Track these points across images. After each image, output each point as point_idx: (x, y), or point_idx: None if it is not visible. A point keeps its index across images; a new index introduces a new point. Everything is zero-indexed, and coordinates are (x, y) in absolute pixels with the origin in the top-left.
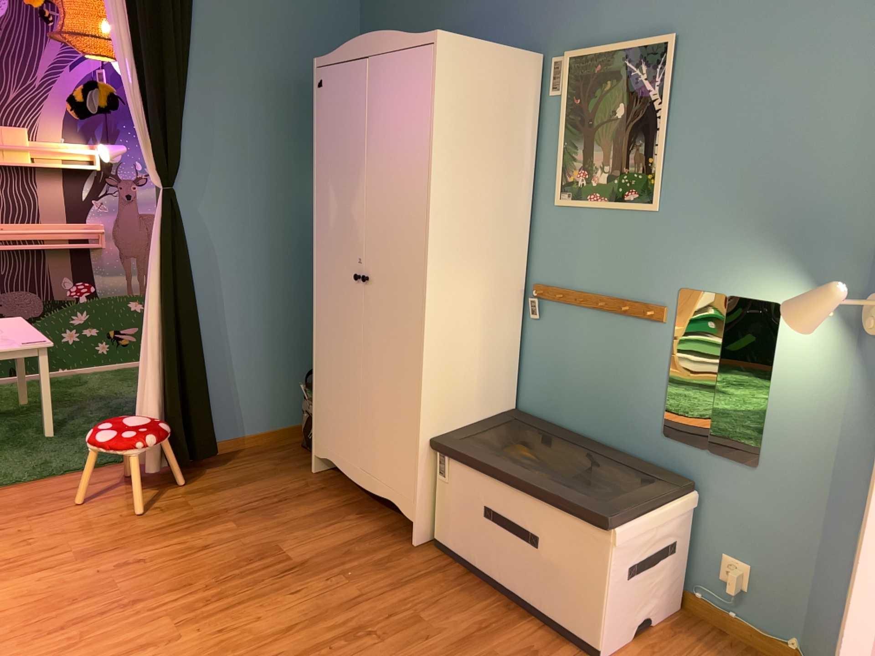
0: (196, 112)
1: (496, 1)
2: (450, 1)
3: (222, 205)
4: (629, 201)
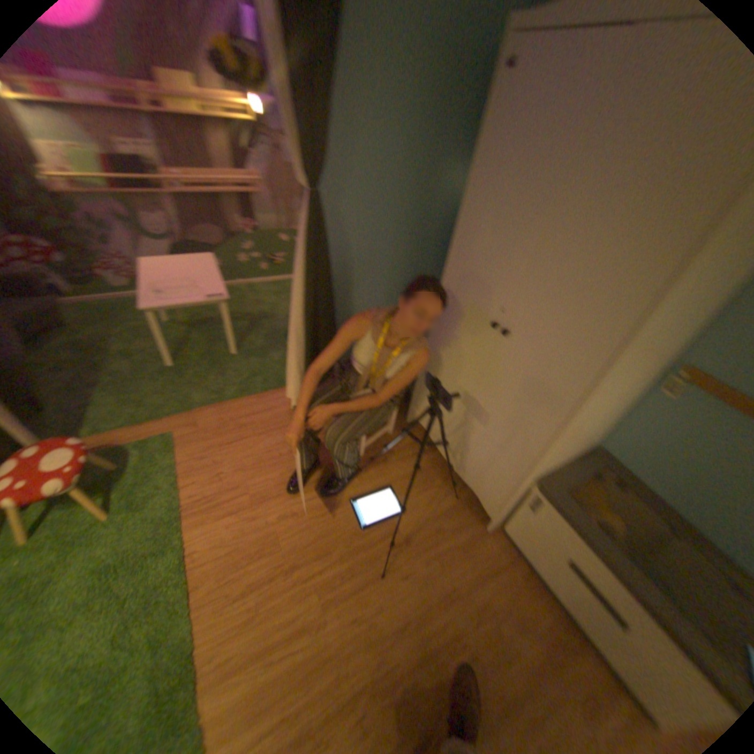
0: (342, 89)
1: None
2: None
3: (359, 202)
4: None
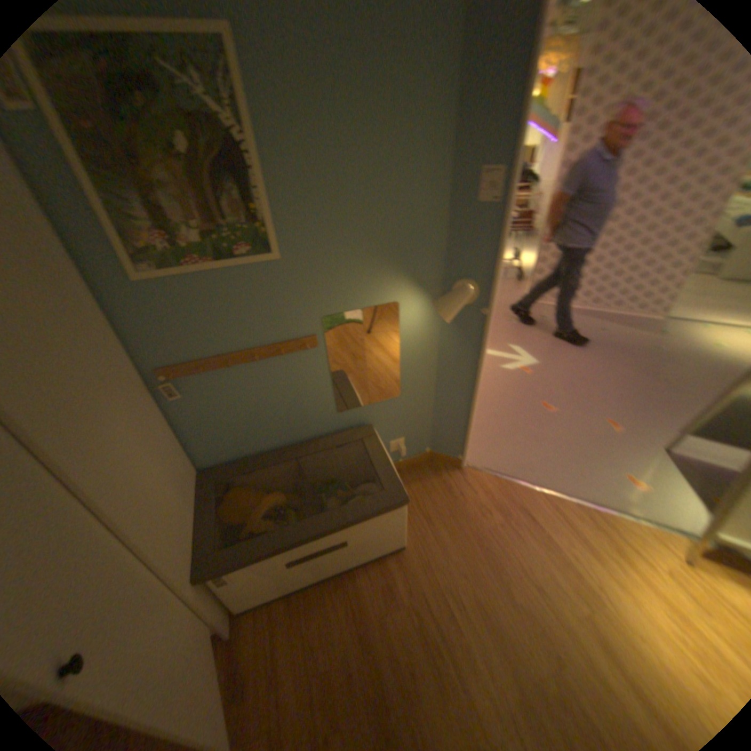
0: None
1: None
2: None
3: None
4: (239, 254)
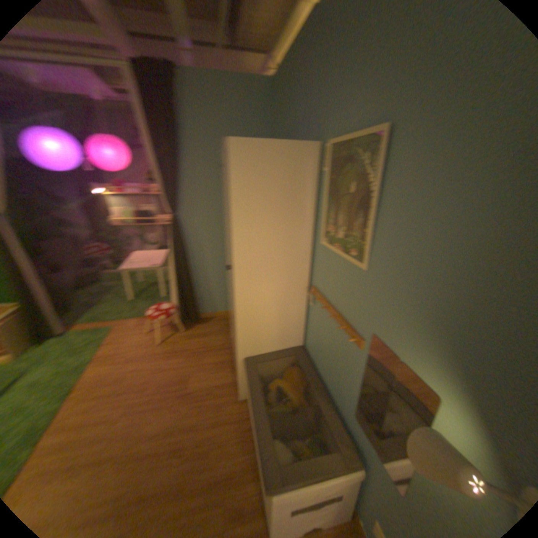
0: (186, 179)
1: (307, 104)
2: (292, 107)
3: (201, 220)
4: (352, 255)
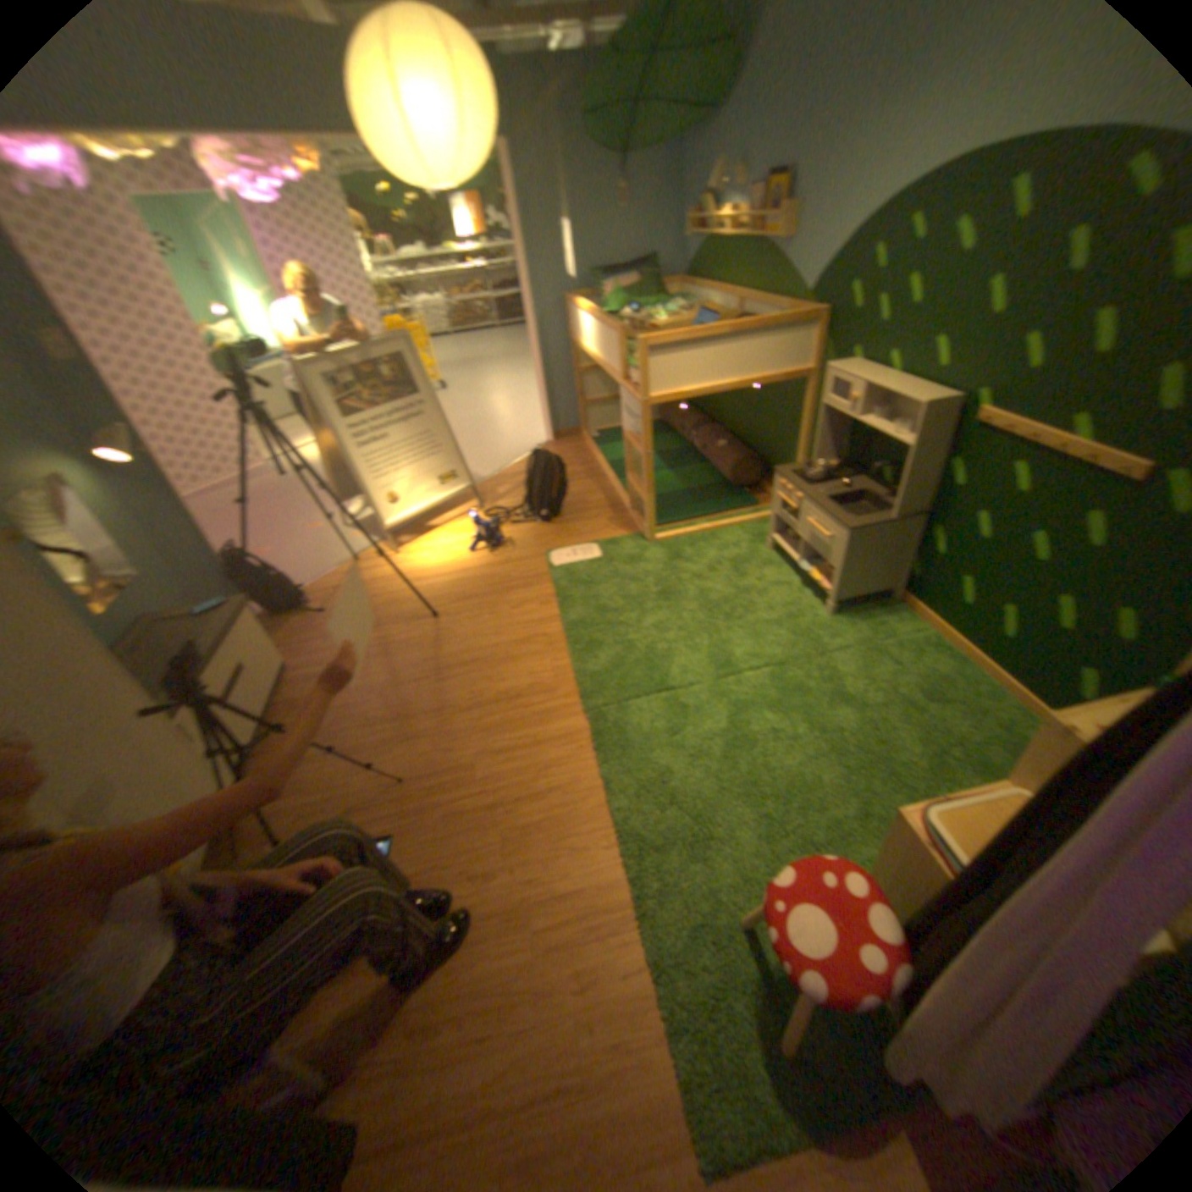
0: None
1: None
2: None
3: None
4: None
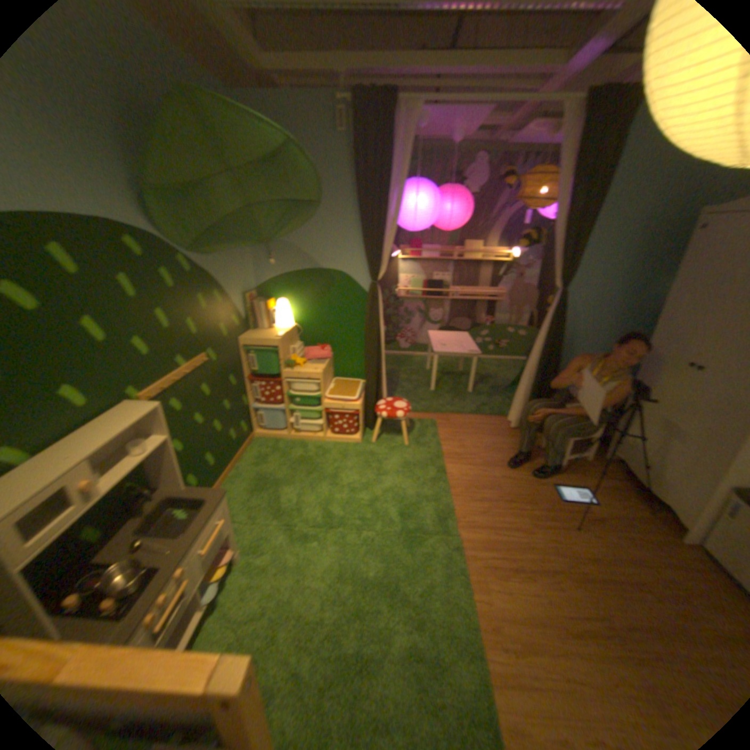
0: (590, 244)
1: None
2: None
3: (589, 298)
4: None
